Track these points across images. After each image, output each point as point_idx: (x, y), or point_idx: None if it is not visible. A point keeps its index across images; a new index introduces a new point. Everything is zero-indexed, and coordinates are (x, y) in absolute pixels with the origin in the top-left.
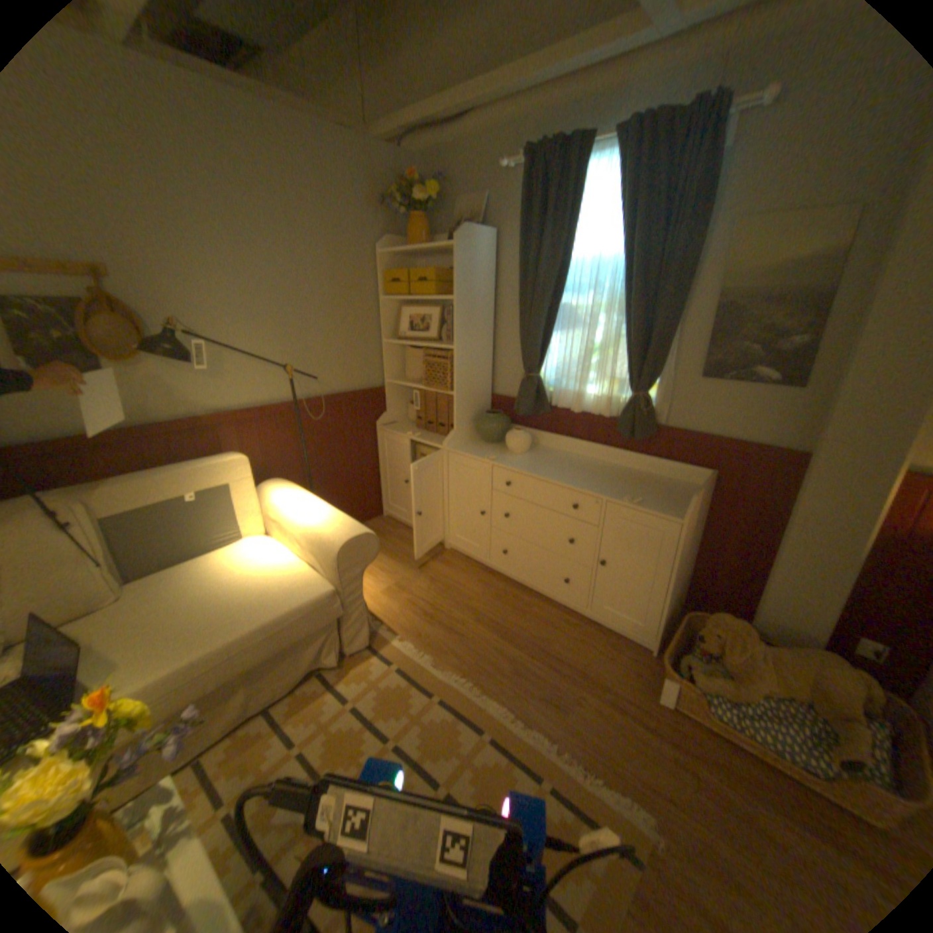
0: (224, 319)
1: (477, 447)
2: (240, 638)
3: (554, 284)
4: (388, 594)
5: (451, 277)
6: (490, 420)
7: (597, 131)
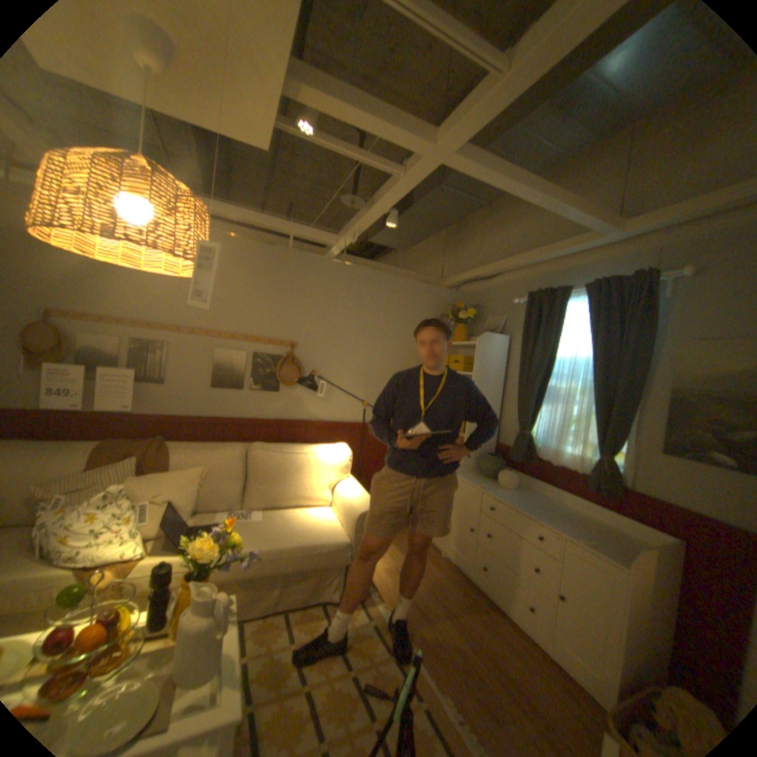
0: (339, 372)
1: (477, 478)
2: (290, 550)
3: (542, 372)
4: (388, 574)
5: (474, 361)
6: (489, 460)
7: (572, 286)
